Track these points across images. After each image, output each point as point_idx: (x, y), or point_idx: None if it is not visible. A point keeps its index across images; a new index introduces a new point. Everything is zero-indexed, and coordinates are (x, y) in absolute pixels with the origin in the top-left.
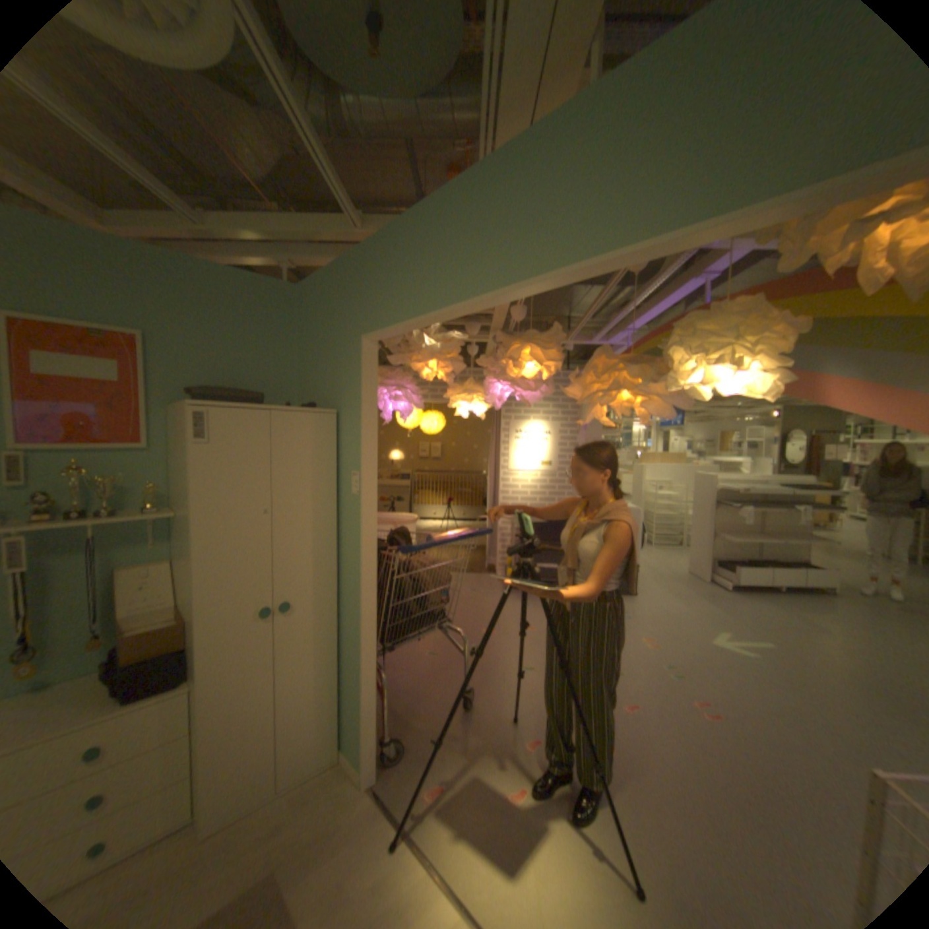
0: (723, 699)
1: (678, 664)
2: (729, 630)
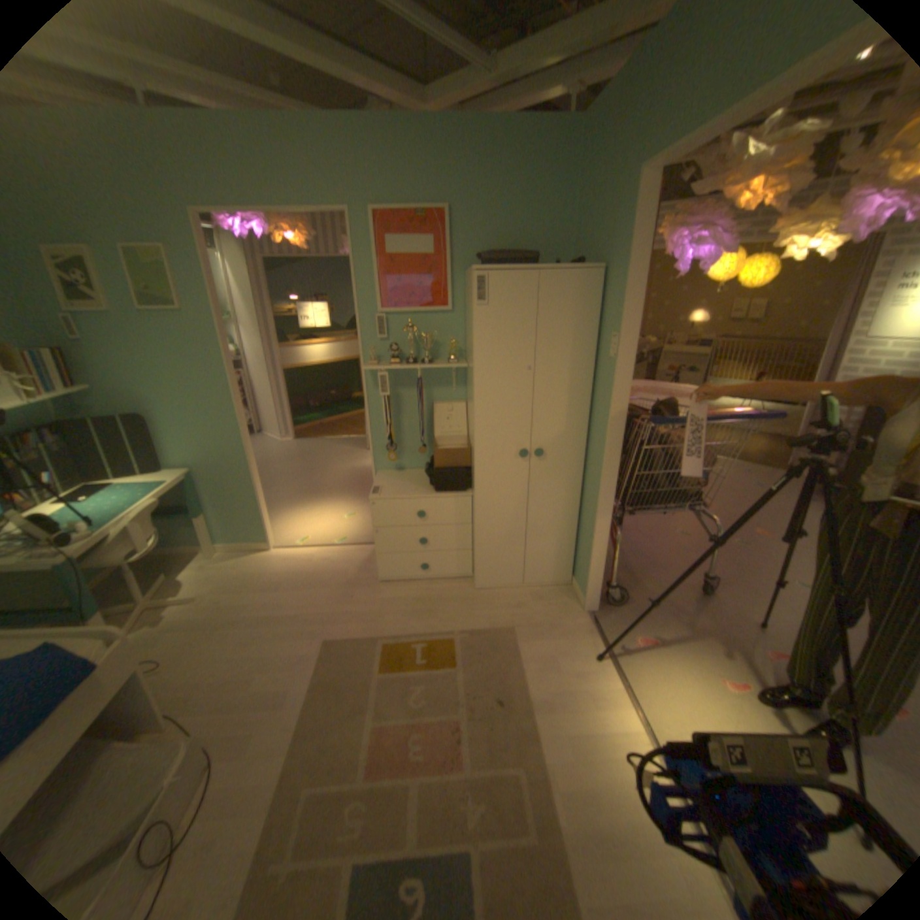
0: None
1: None
2: None
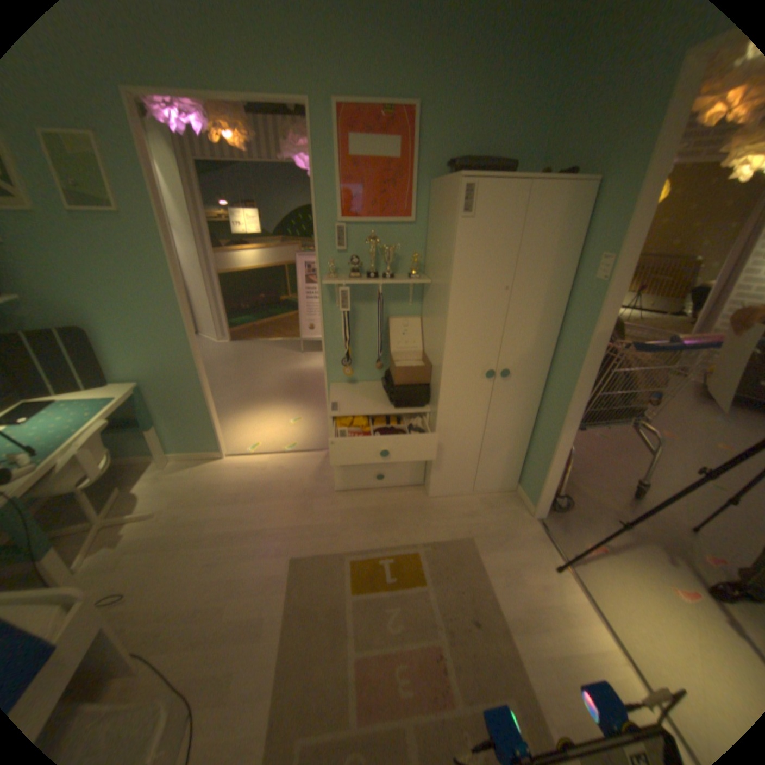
0: None
1: None
2: None
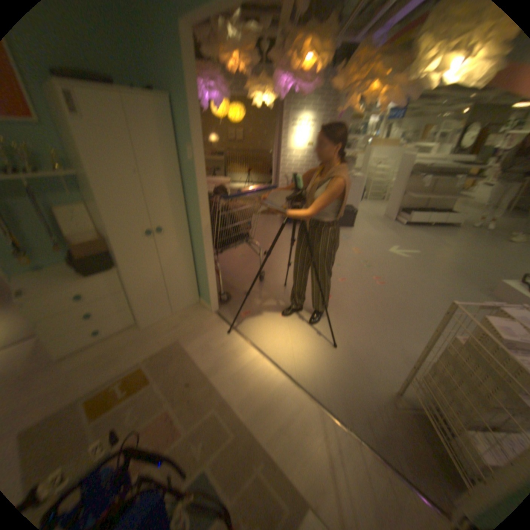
0: (387, 276)
1: (368, 261)
2: (397, 245)
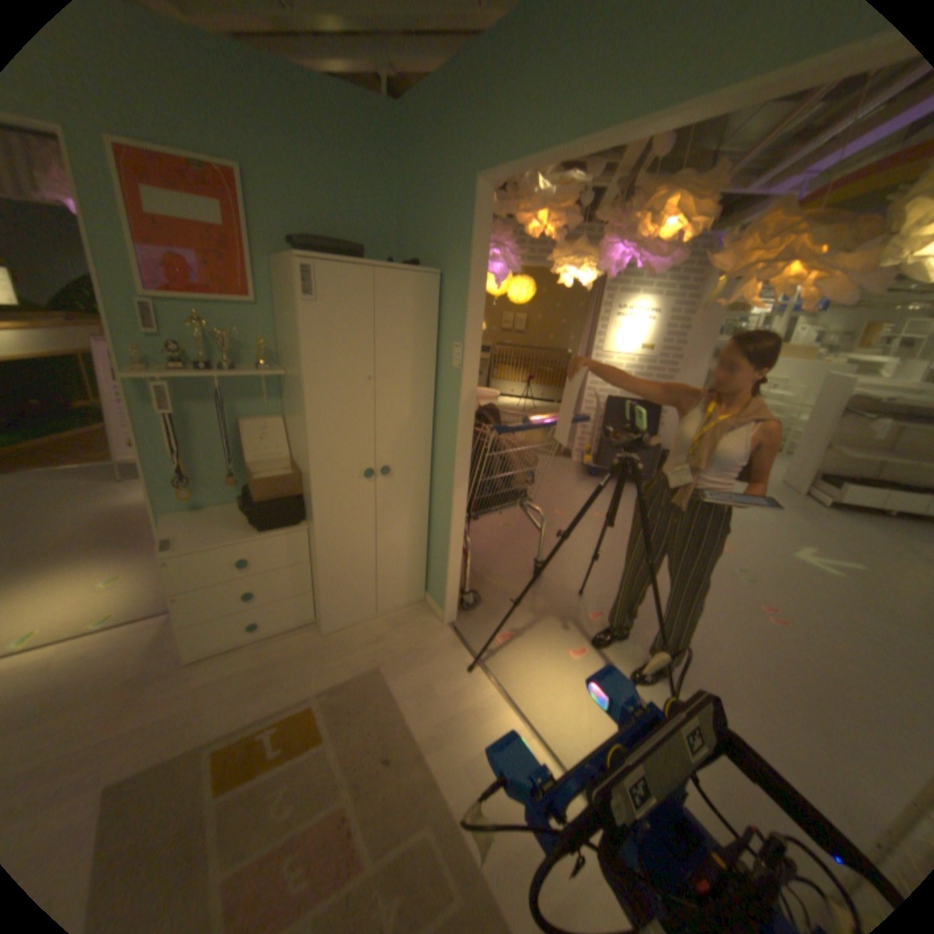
0: (794, 608)
1: (753, 568)
2: (817, 545)
